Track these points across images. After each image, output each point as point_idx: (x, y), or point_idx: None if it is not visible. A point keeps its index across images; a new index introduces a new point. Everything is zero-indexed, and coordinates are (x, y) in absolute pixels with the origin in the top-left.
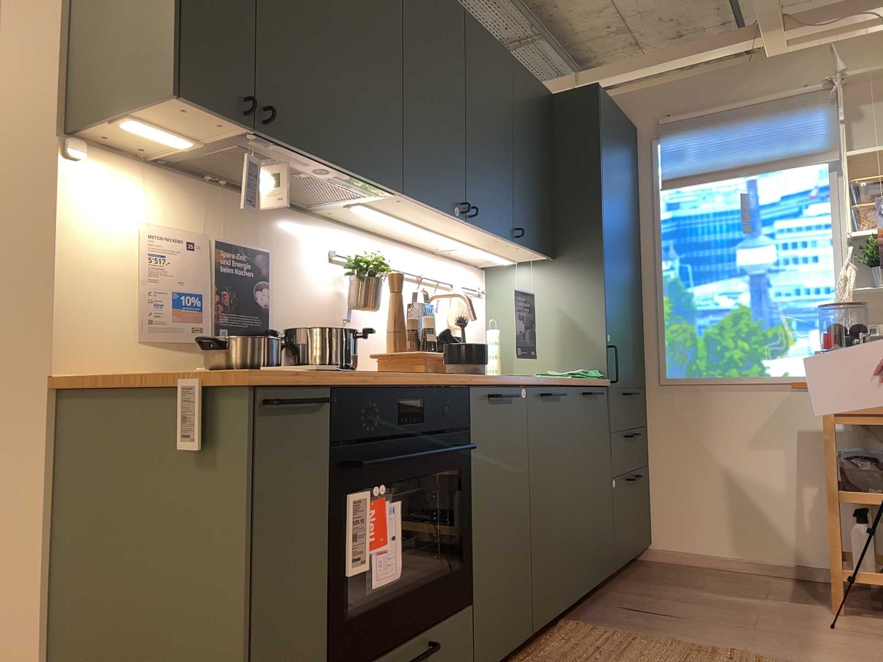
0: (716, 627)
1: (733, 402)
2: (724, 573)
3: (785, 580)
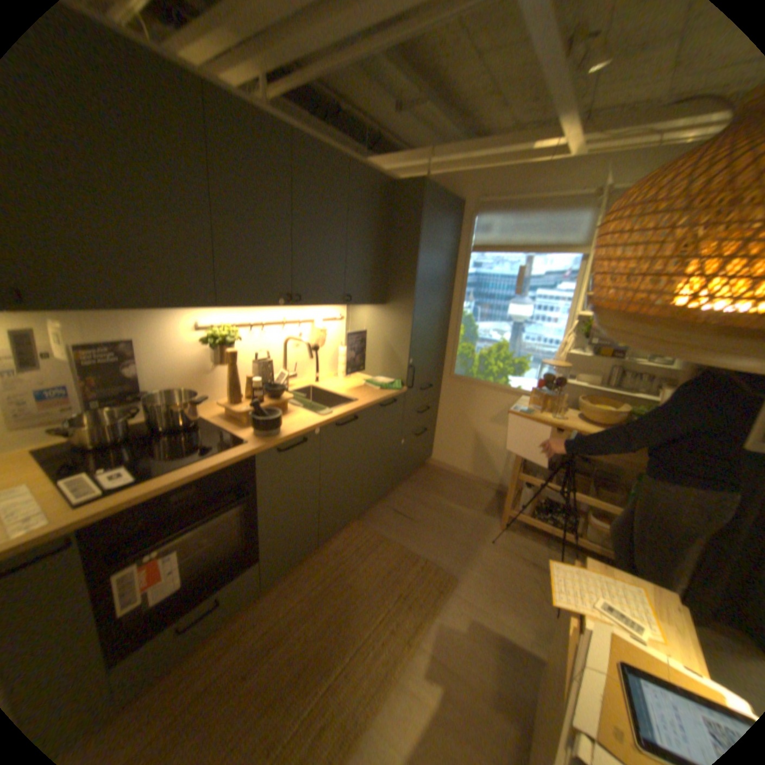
0: (430, 534)
1: (486, 396)
2: (462, 480)
3: (490, 492)
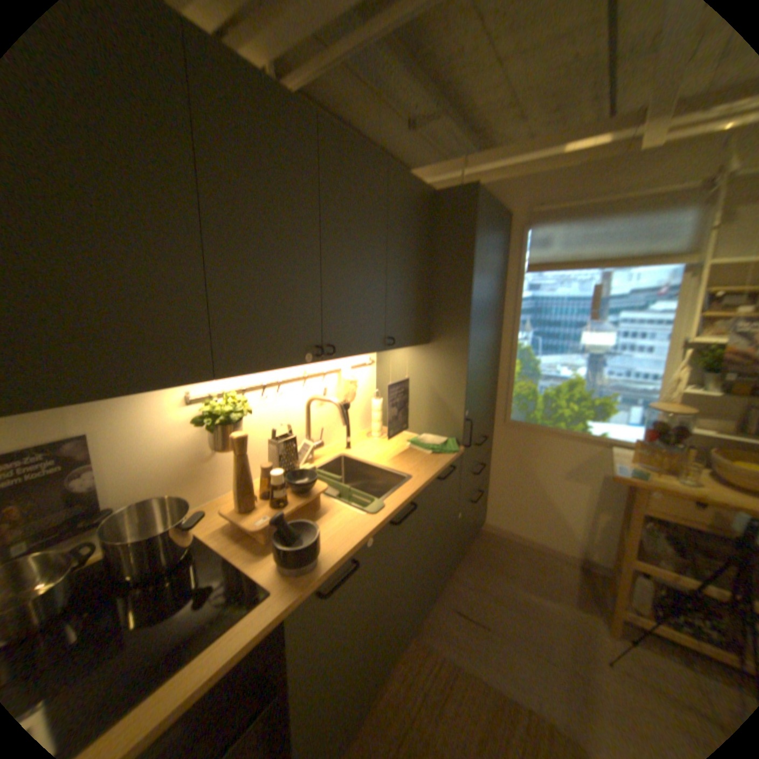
0: (519, 655)
1: (557, 446)
2: (532, 554)
3: (573, 571)
